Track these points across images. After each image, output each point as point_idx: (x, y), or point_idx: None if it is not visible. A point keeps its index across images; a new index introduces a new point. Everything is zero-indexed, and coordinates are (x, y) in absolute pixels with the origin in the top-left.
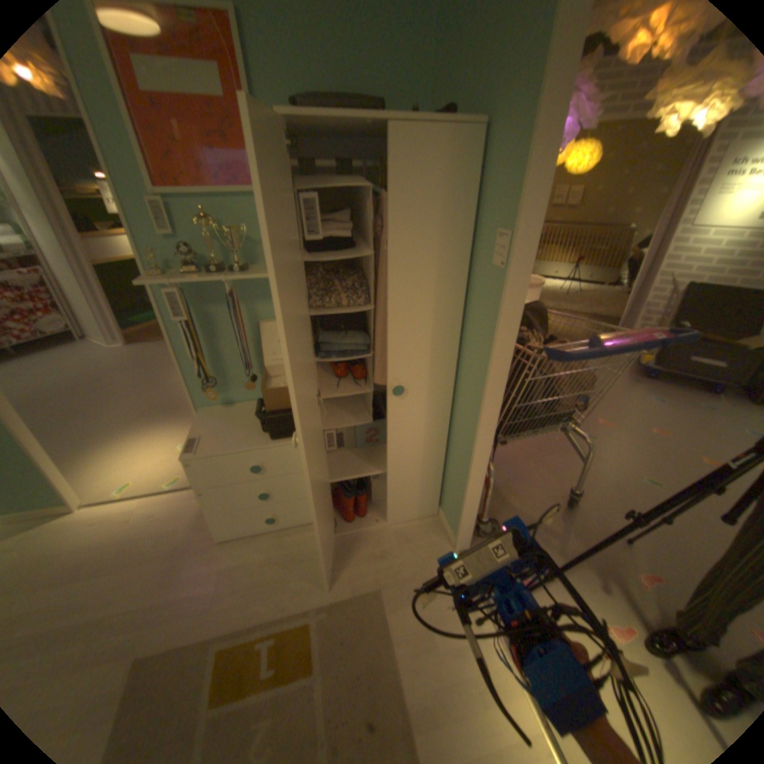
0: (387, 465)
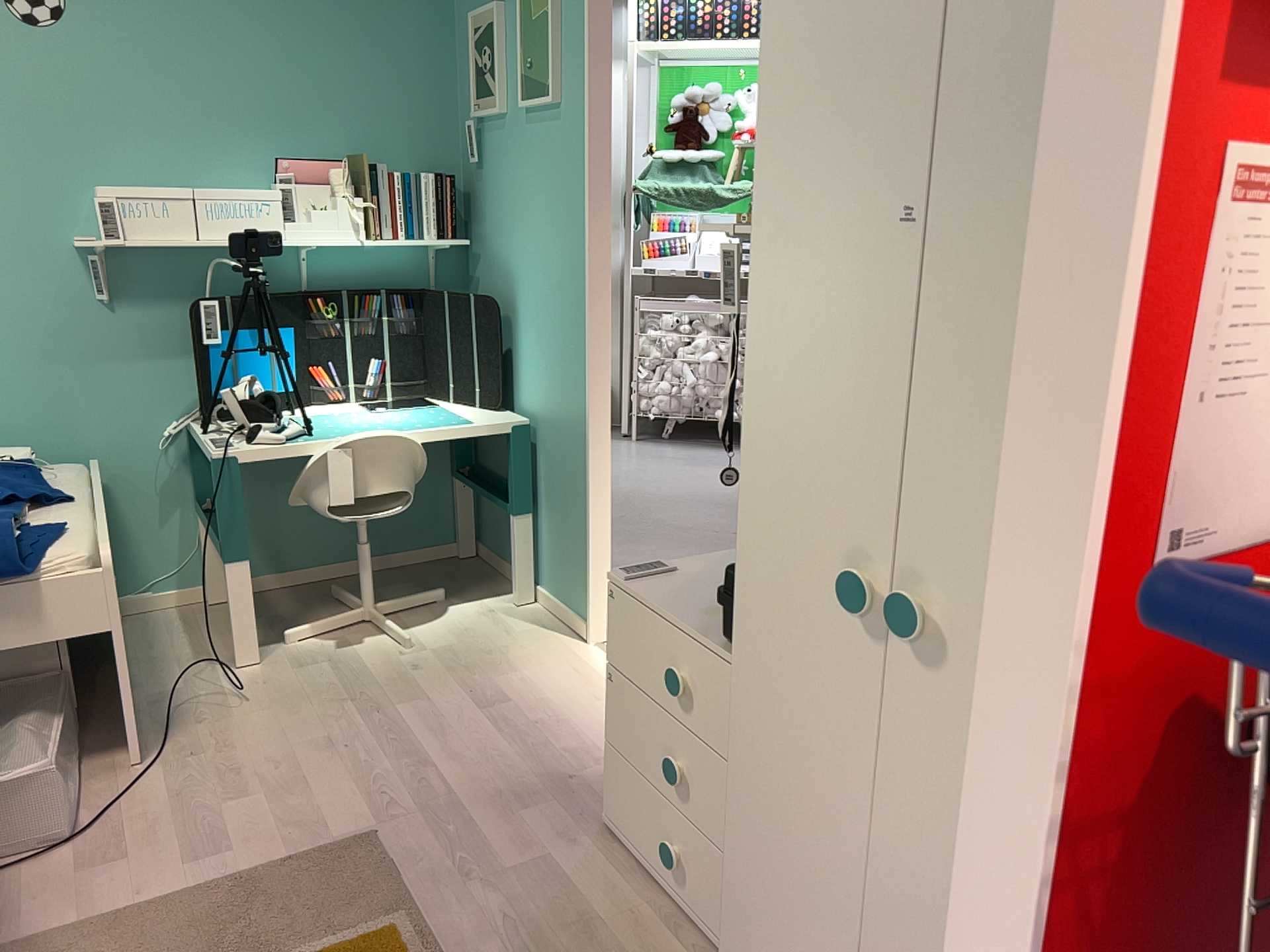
0: (870, 919)
